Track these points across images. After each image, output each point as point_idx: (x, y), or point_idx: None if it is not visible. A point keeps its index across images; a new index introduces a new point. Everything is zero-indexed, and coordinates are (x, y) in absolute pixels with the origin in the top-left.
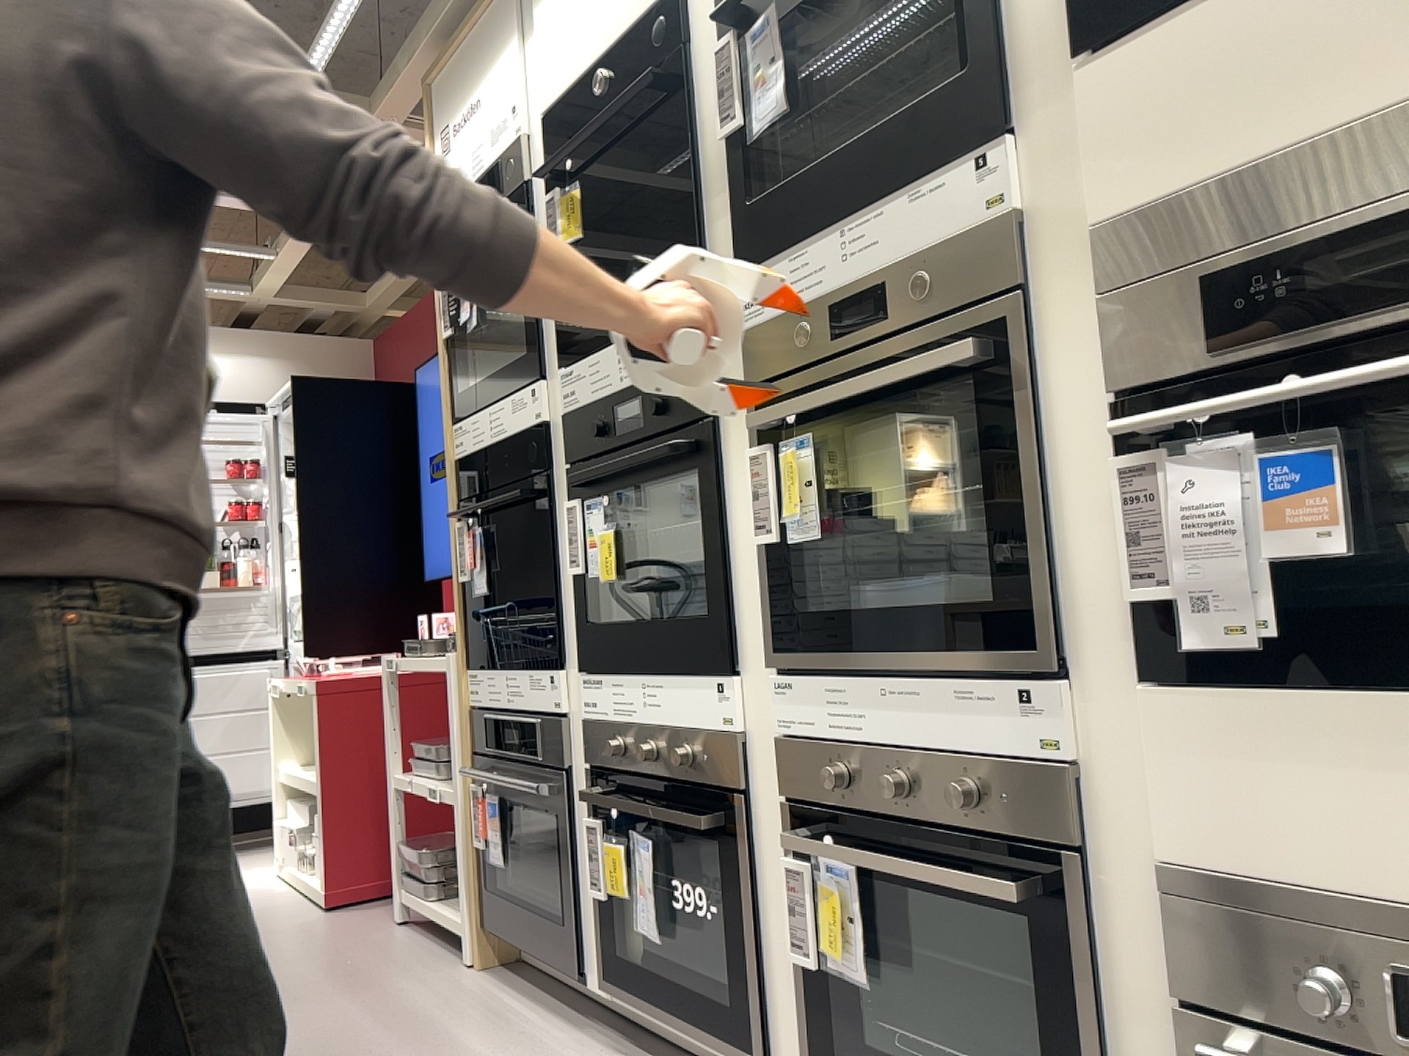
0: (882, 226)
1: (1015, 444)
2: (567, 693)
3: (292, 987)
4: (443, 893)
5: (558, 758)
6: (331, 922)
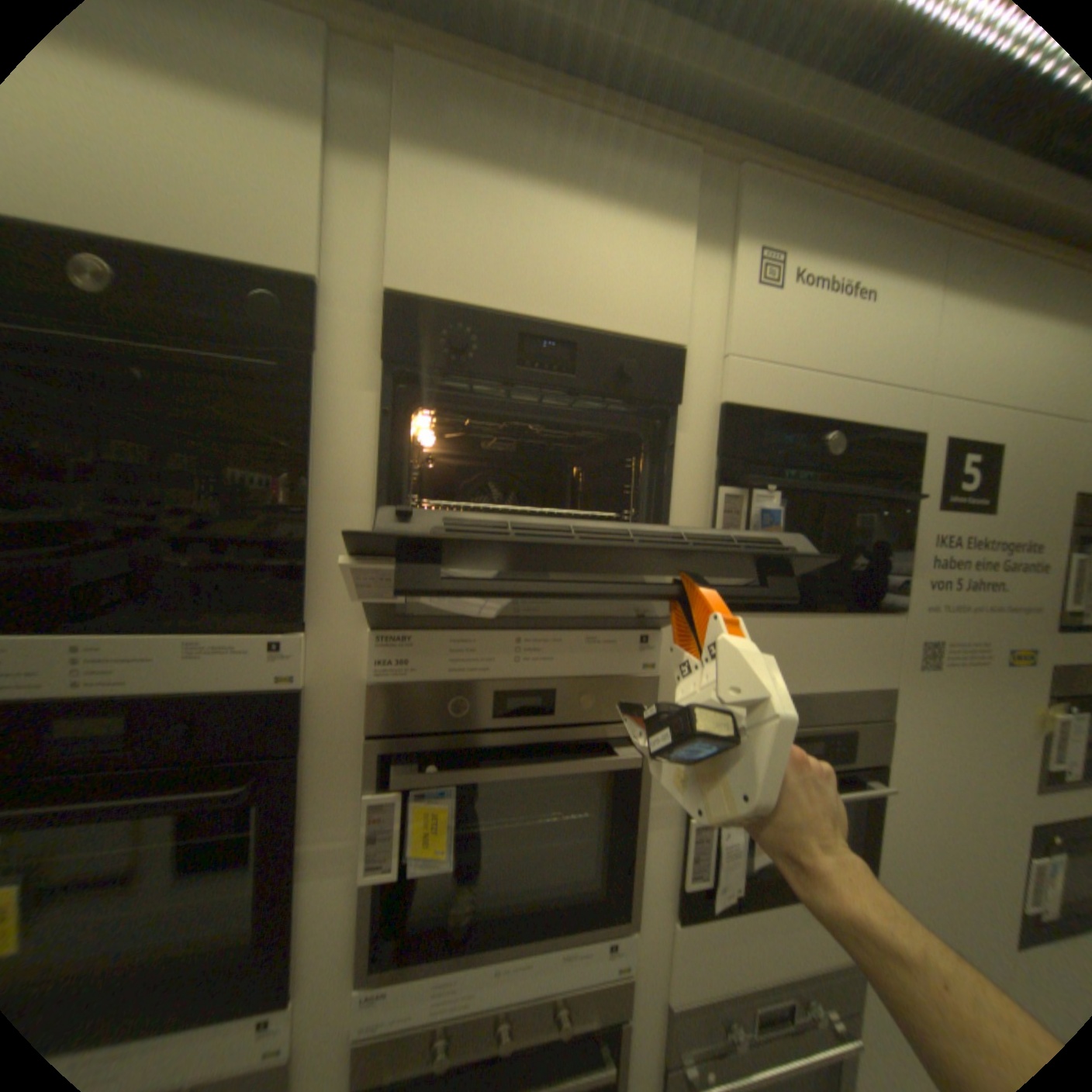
0: (561, 651)
1: (636, 810)
2: None
3: None
4: None
5: None
6: None
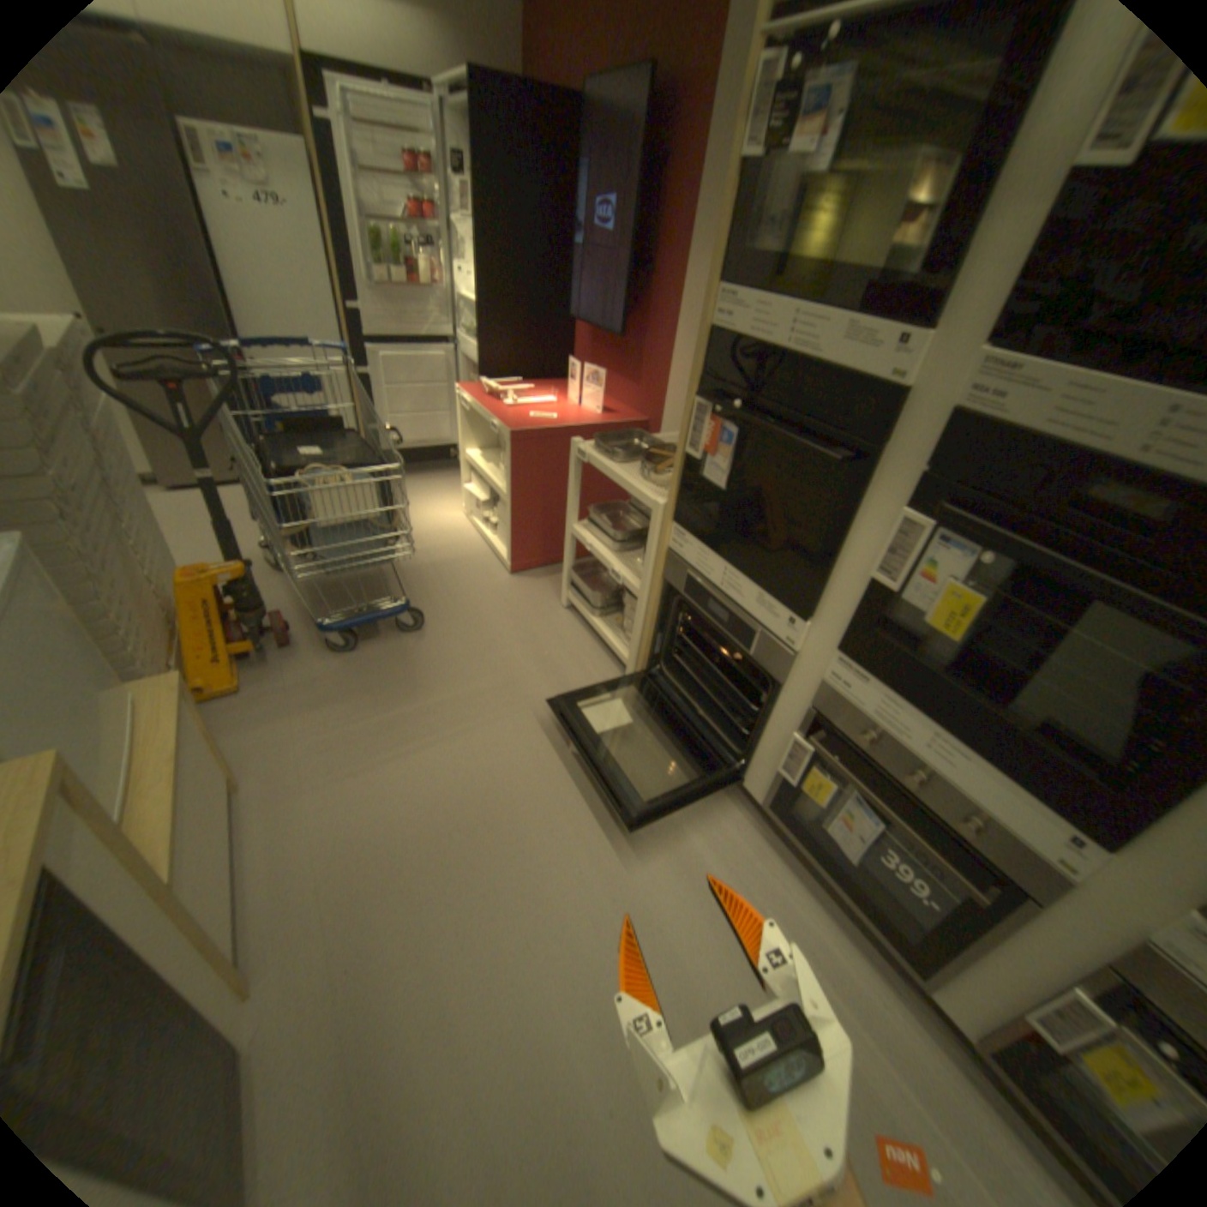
0: None
1: None
2: (810, 641)
3: (520, 683)
4: (603, 613)
5: (778, 673)
6: (519, 594)
